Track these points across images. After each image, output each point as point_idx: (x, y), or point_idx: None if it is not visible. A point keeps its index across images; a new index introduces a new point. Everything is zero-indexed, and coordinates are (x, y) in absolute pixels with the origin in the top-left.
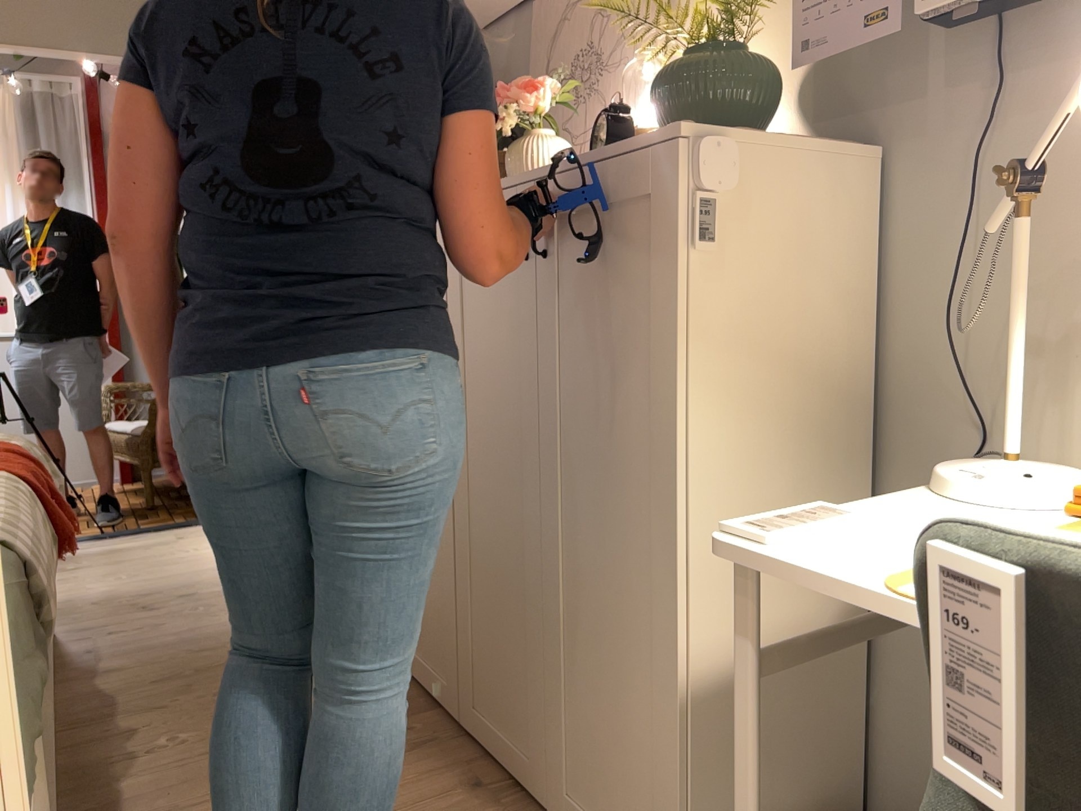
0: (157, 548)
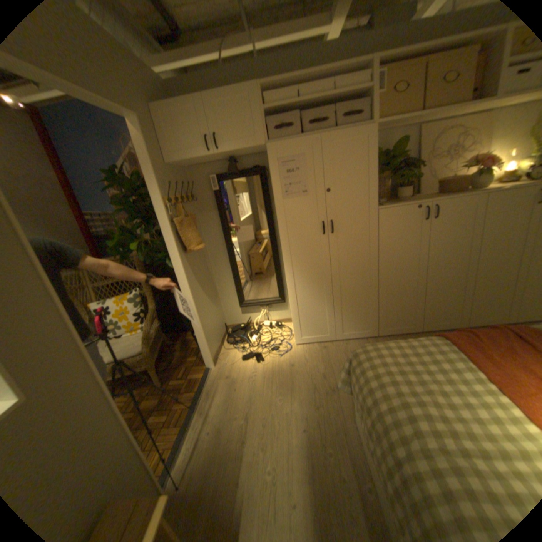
0: (238, 386)
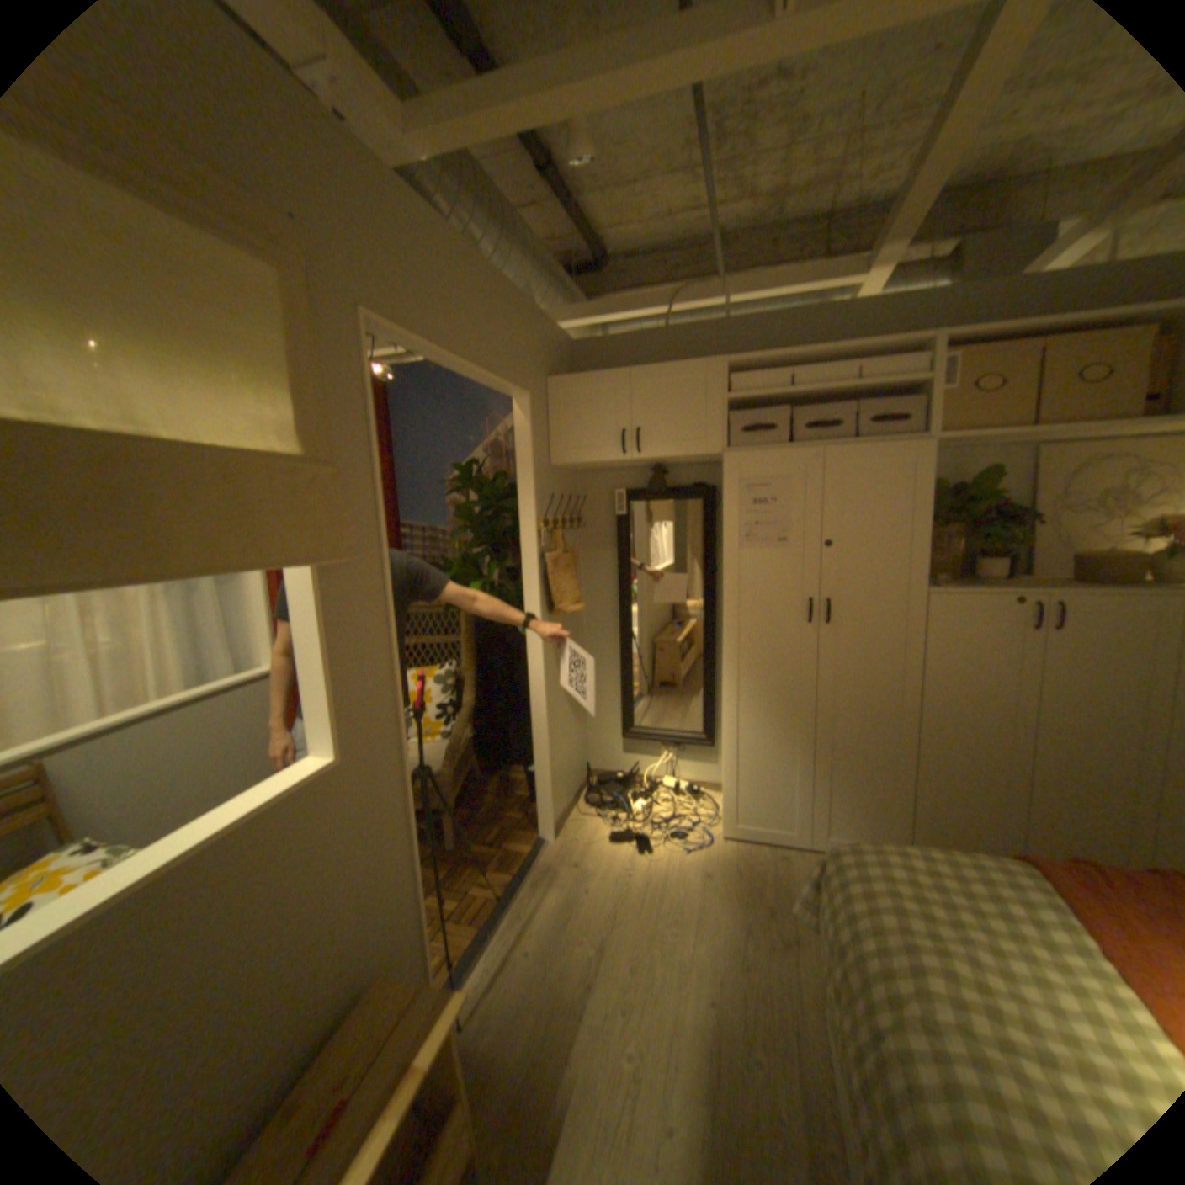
0: (594, 887)
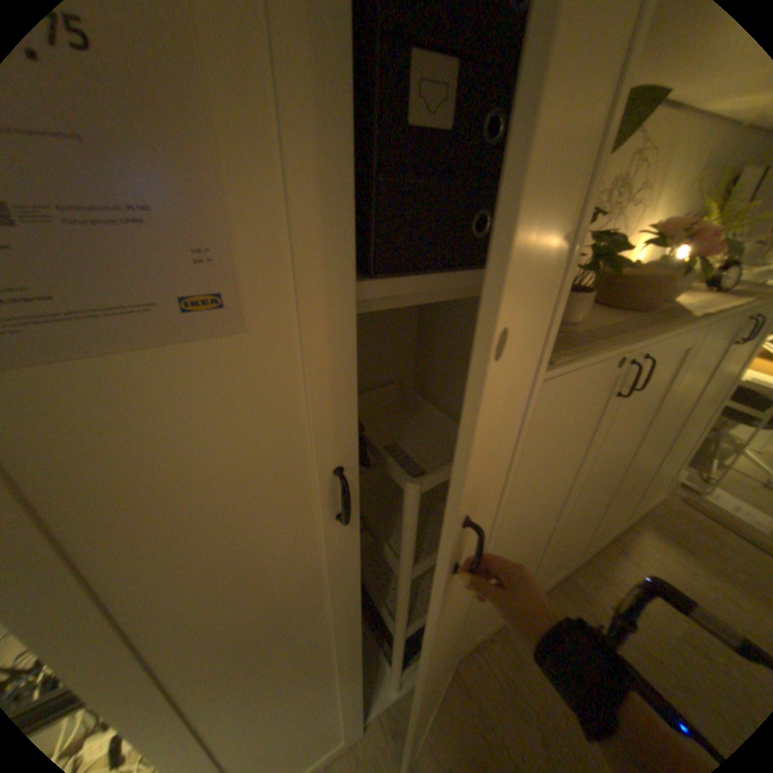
0: None
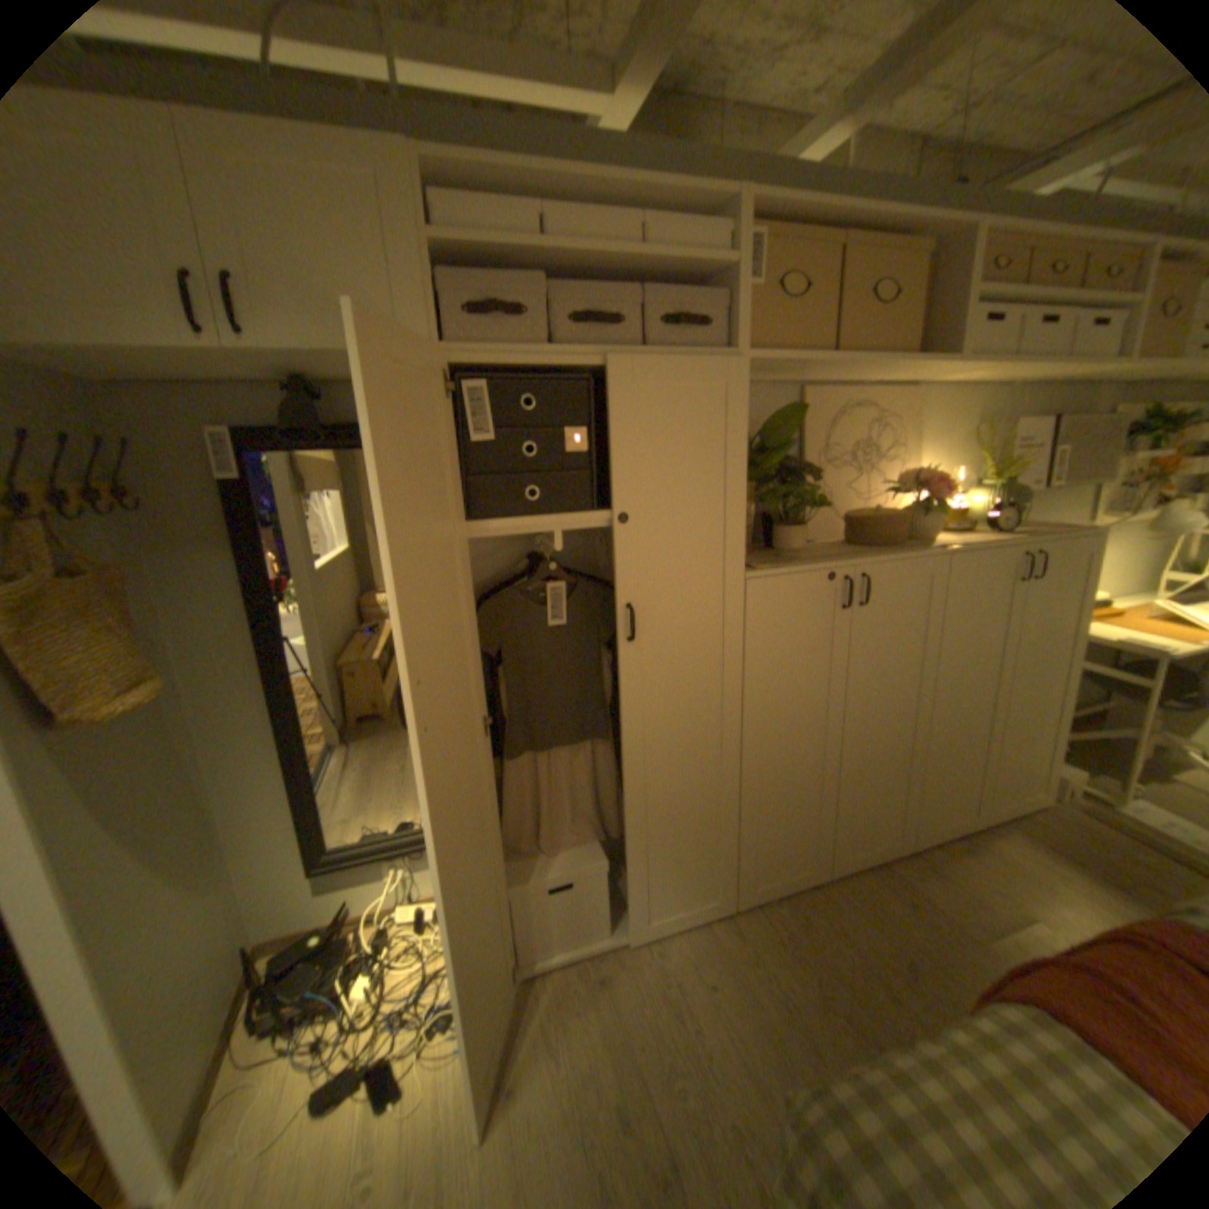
0: None
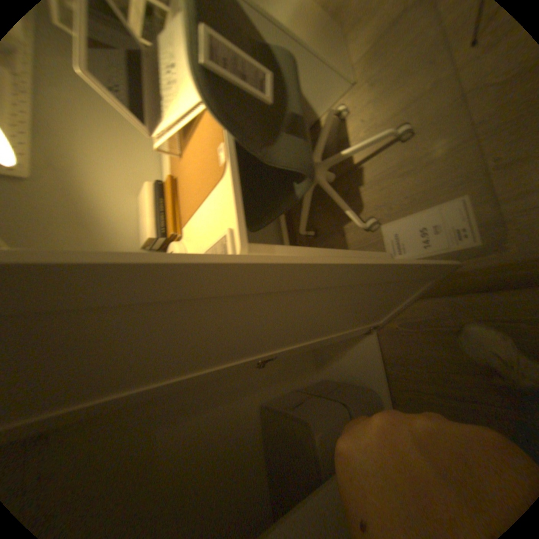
0: None
